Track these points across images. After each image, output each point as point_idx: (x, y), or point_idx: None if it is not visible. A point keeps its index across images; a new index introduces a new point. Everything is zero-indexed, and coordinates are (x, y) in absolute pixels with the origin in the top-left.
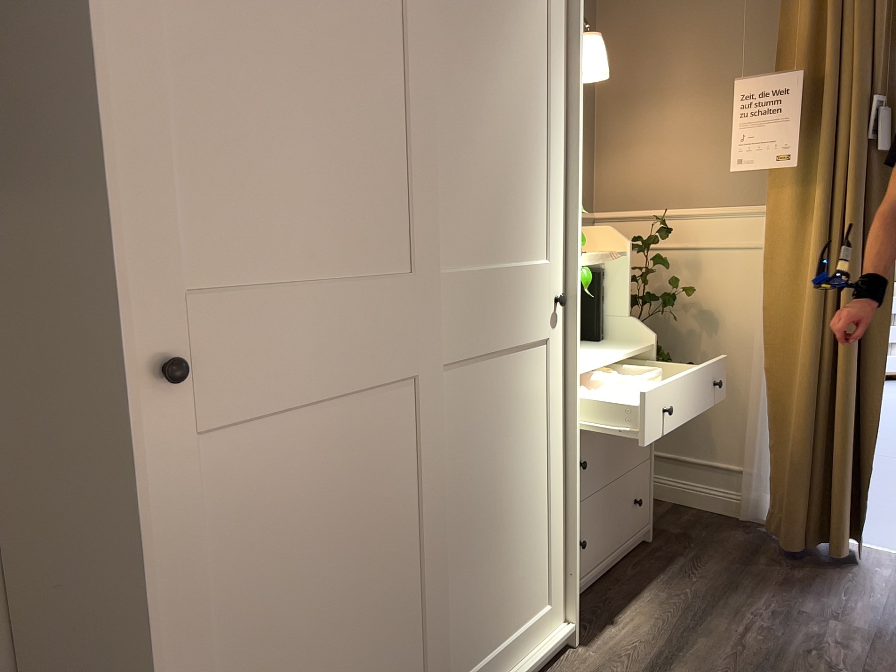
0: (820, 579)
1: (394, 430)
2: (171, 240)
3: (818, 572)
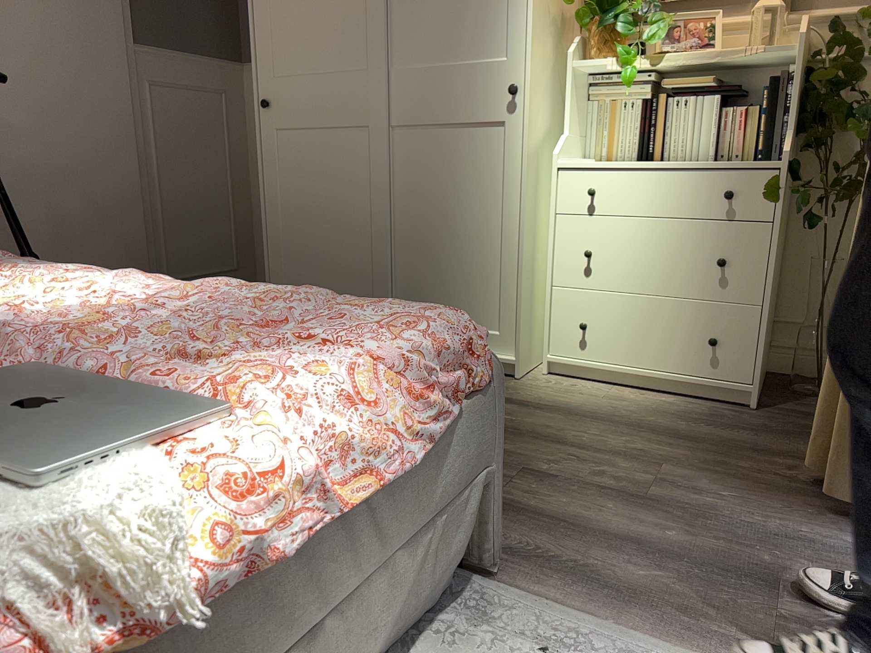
0: (771, 493)
1: (356, 153)
2: (268, 61)
3: (795, 496)
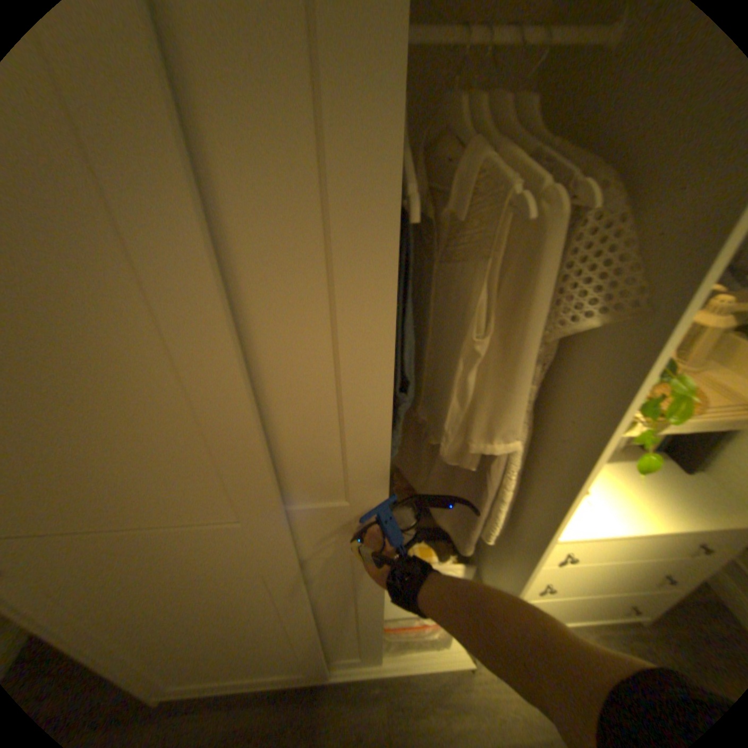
0: None
1: (240, 595)
2: None
3: None
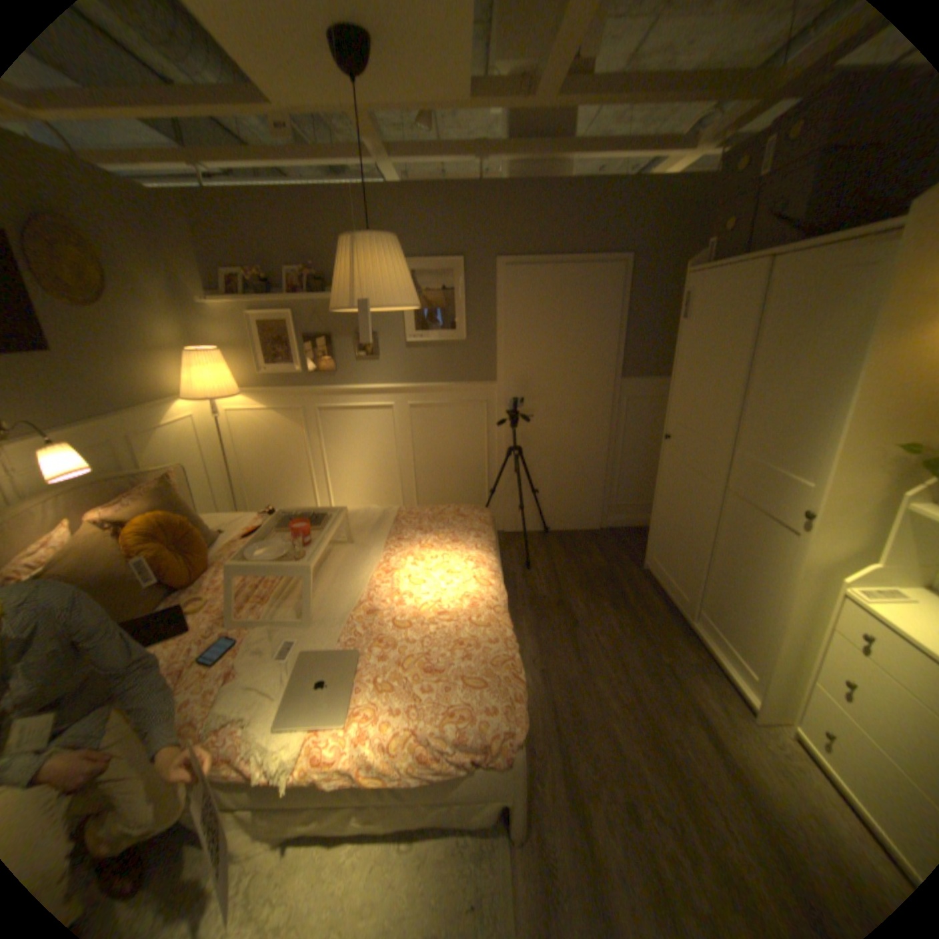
0: None
1: (704, 495)
2: (675, 412)
3: None
